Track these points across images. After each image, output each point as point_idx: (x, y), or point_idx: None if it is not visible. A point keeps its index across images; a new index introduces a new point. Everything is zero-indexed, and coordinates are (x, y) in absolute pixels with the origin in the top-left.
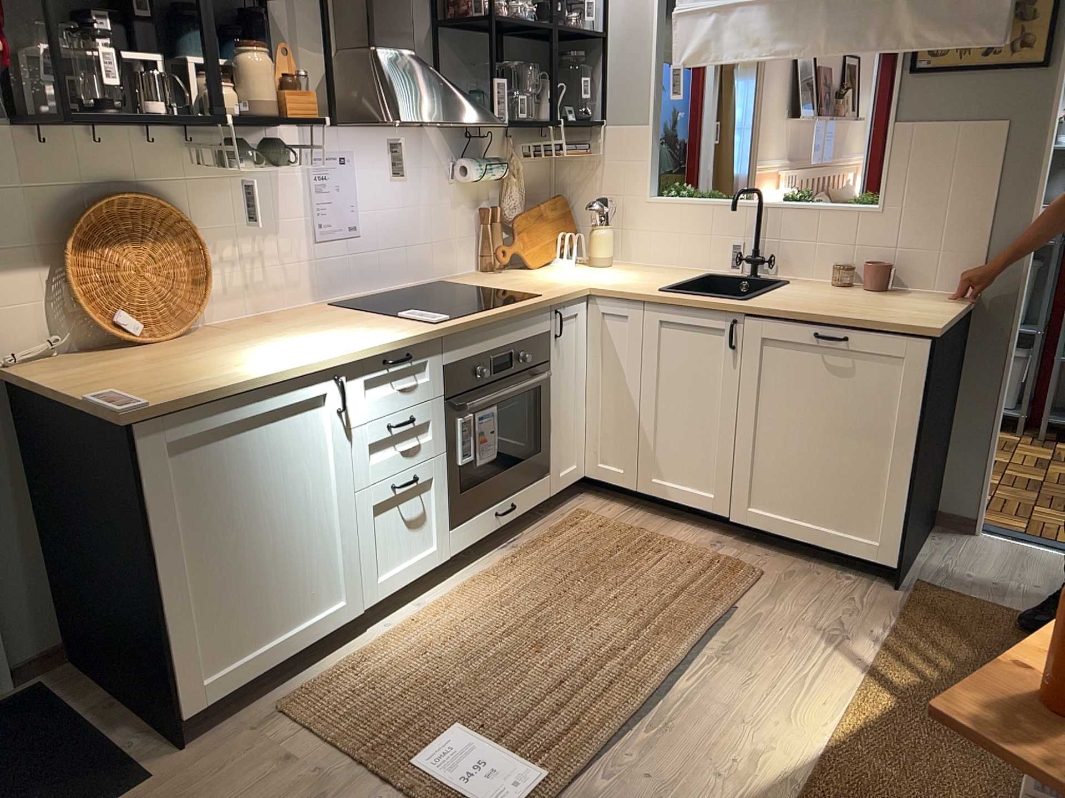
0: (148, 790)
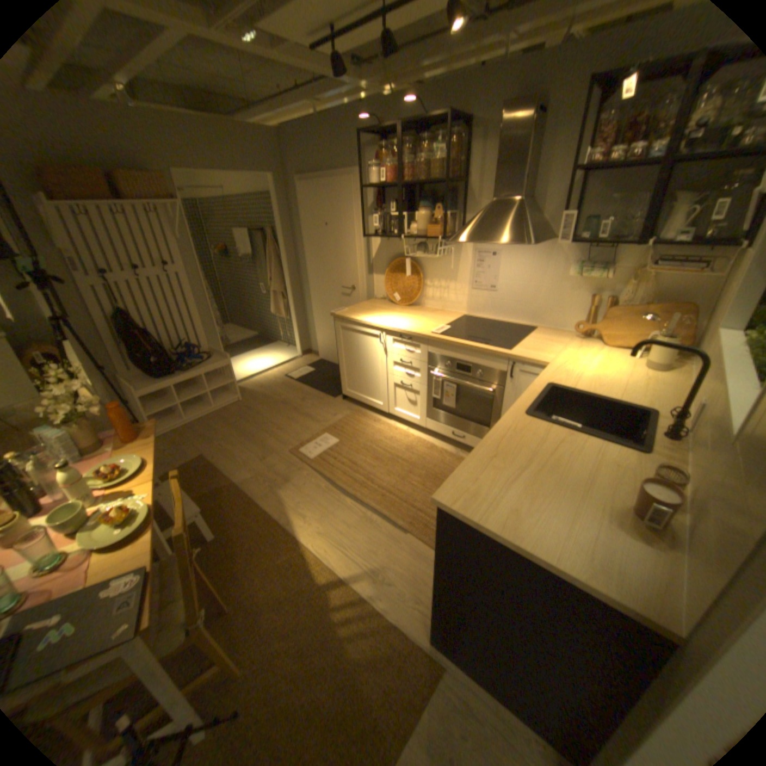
0: (331, 398)
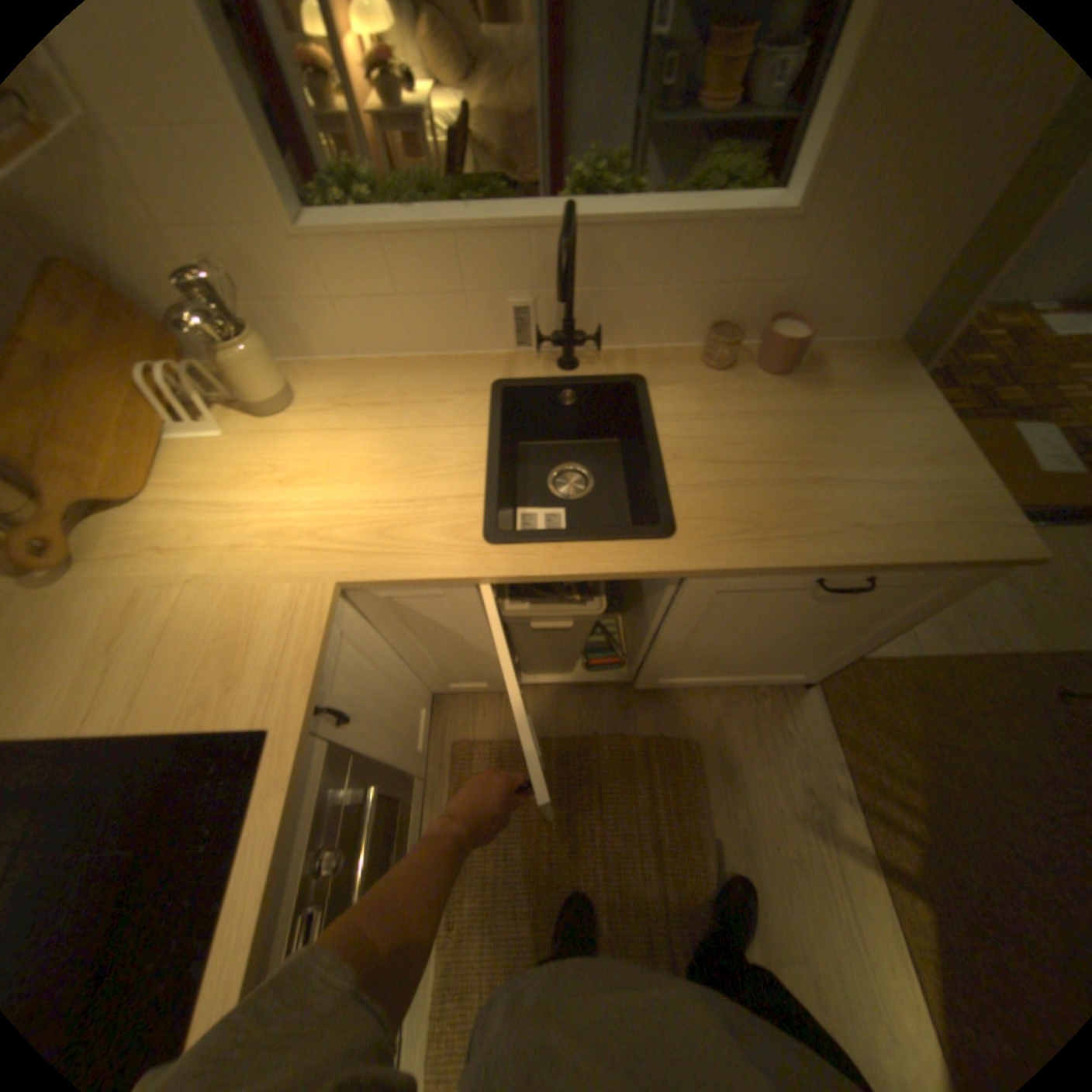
0: None
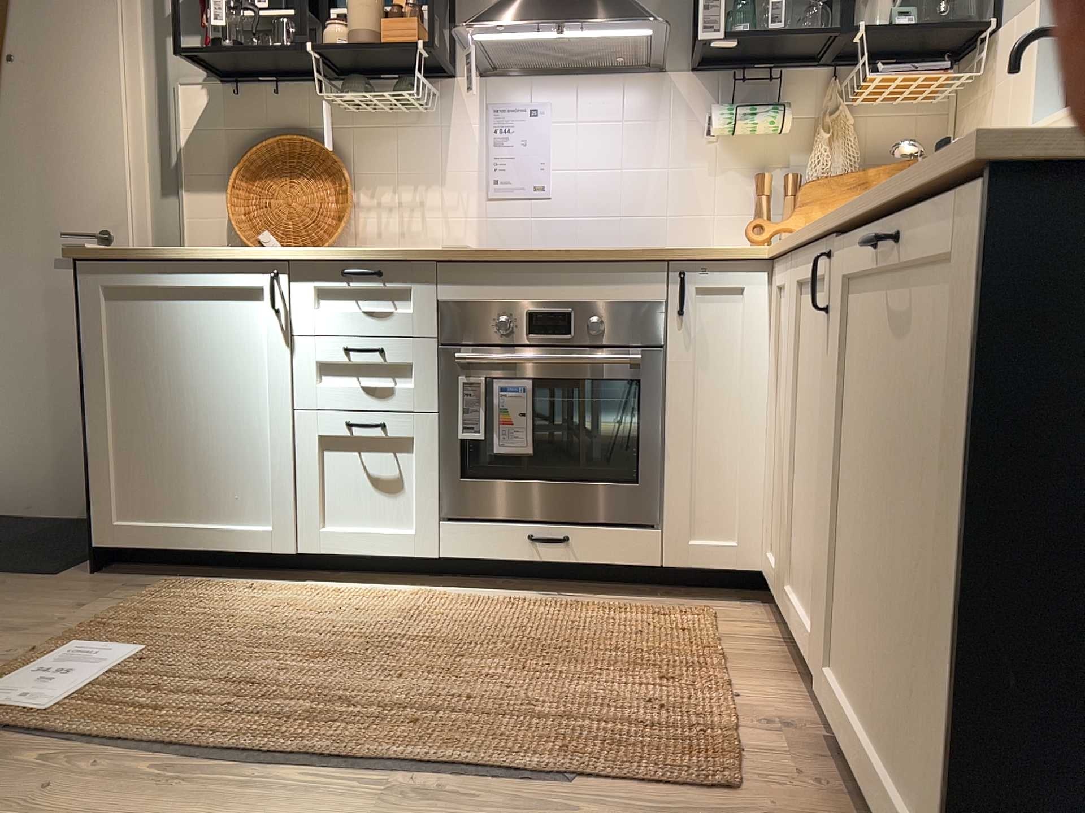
0: (37, 580)
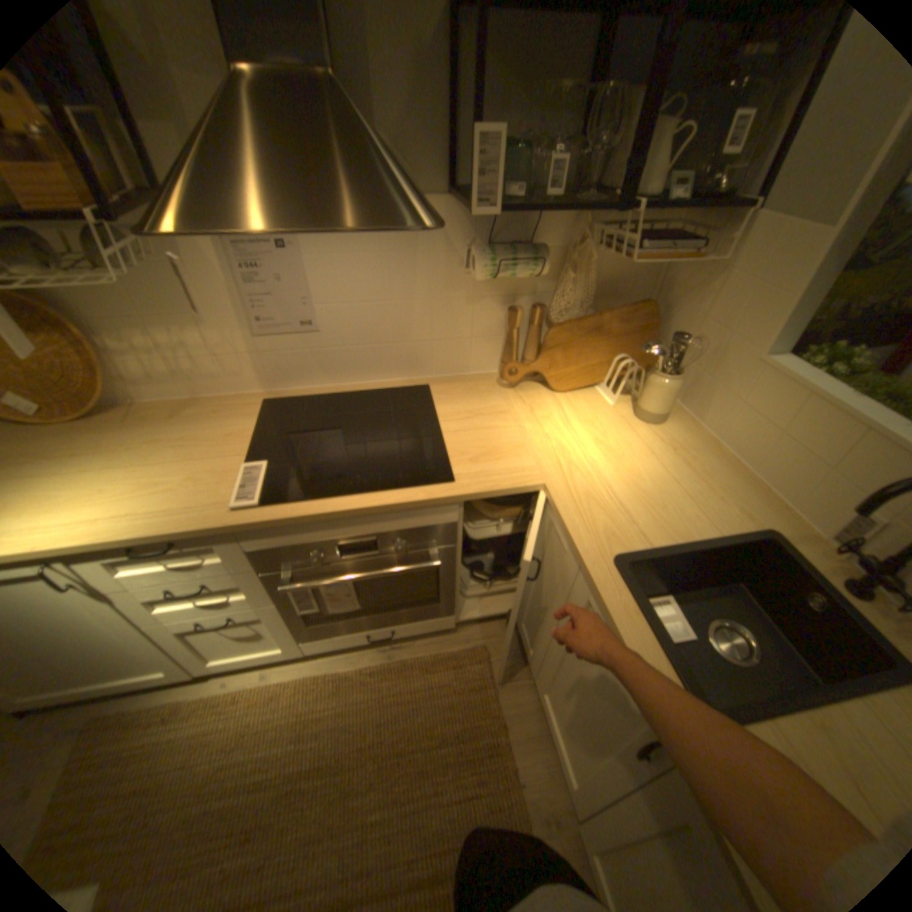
0: None
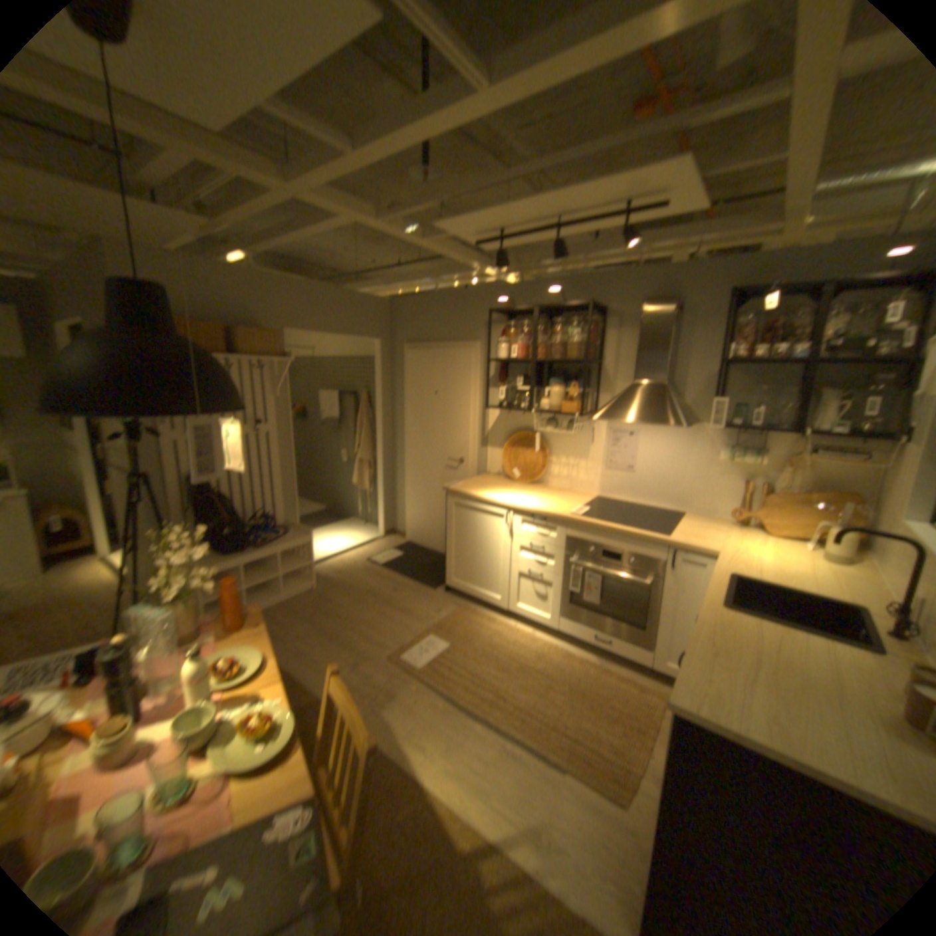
0: (428, 592)
